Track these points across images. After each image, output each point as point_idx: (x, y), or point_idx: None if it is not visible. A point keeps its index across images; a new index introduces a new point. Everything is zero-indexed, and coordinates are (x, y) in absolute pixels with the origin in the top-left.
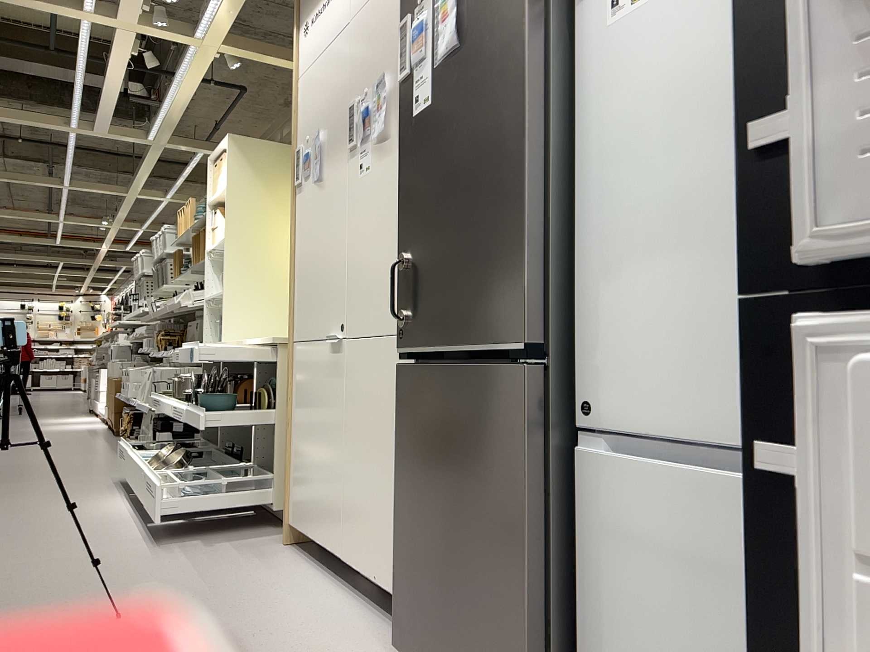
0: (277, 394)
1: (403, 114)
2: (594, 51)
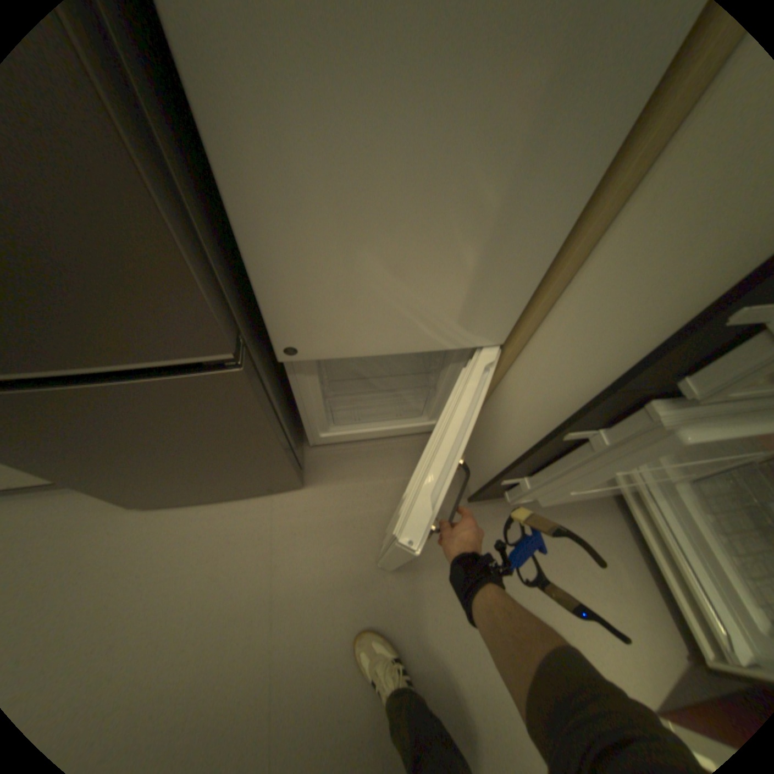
0: None
1: None
2: None
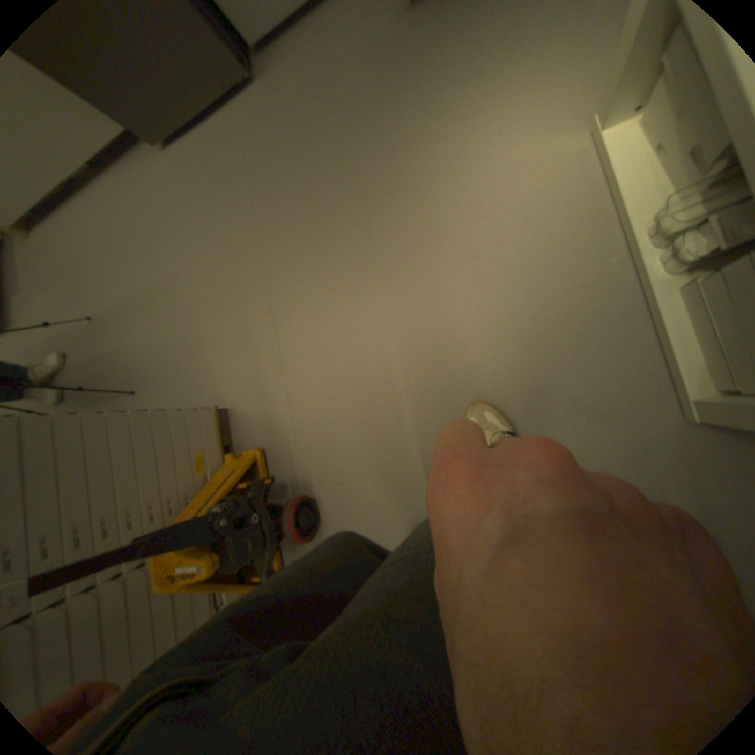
0: None
1: None
2: None
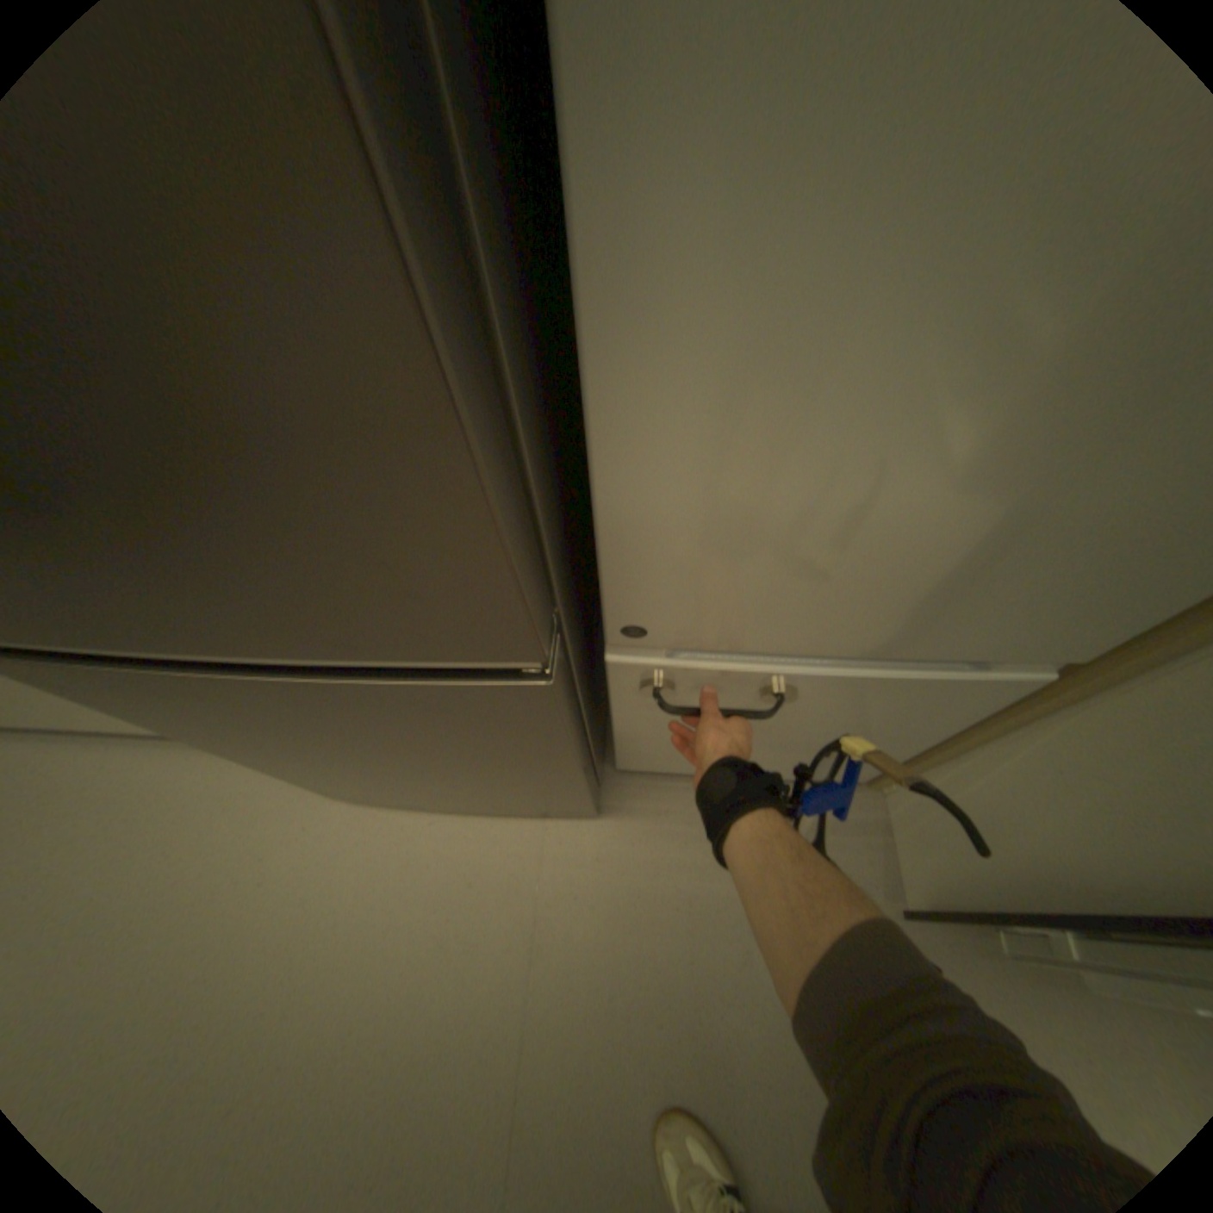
0: None
1: None
2: None
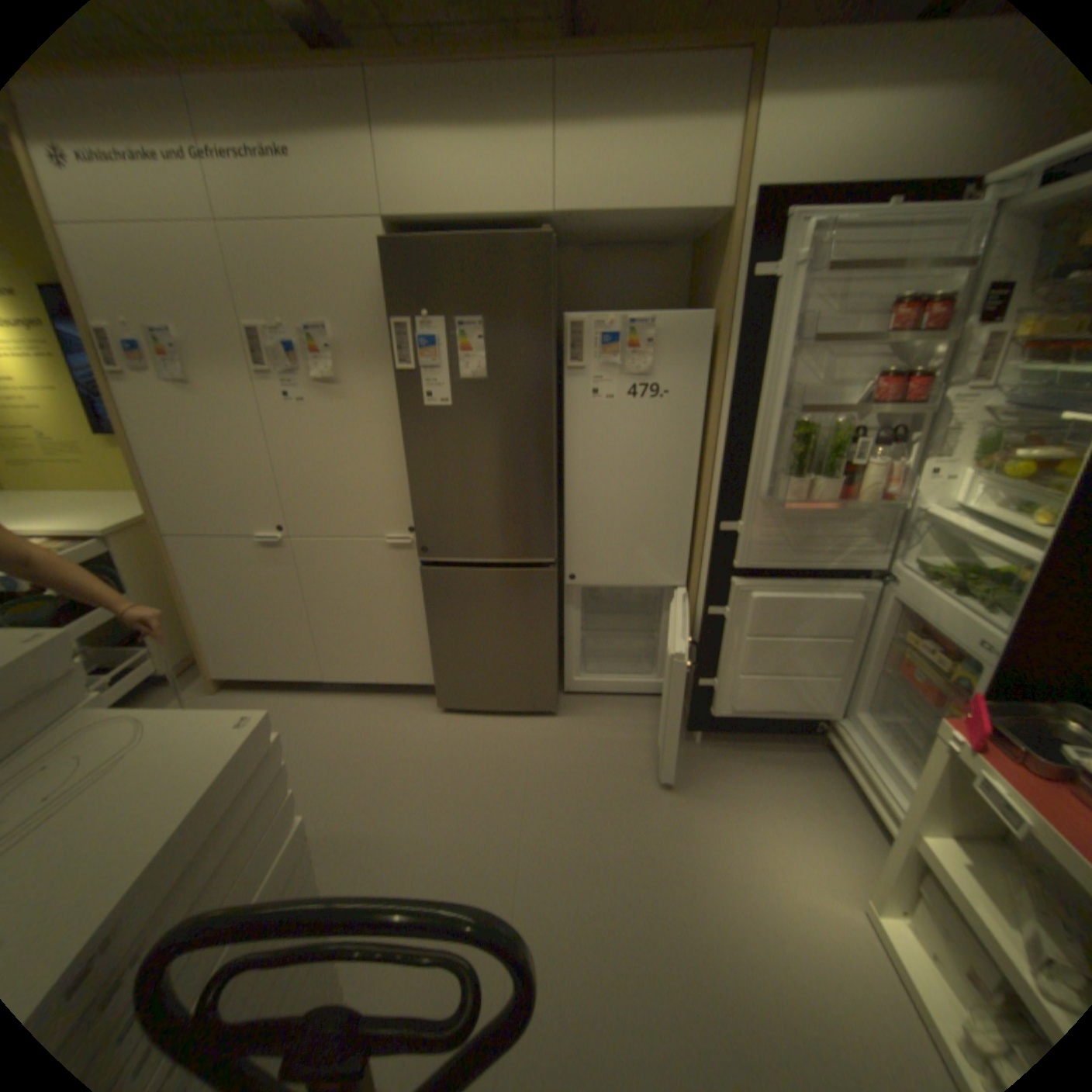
0: (116, 578)
1: (406, 397)
2: (578, 410)
